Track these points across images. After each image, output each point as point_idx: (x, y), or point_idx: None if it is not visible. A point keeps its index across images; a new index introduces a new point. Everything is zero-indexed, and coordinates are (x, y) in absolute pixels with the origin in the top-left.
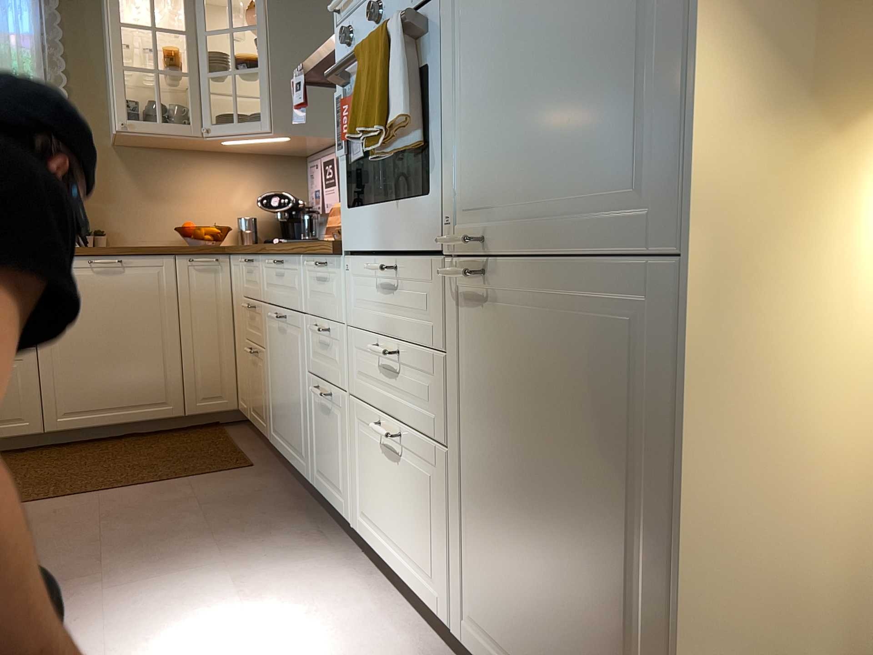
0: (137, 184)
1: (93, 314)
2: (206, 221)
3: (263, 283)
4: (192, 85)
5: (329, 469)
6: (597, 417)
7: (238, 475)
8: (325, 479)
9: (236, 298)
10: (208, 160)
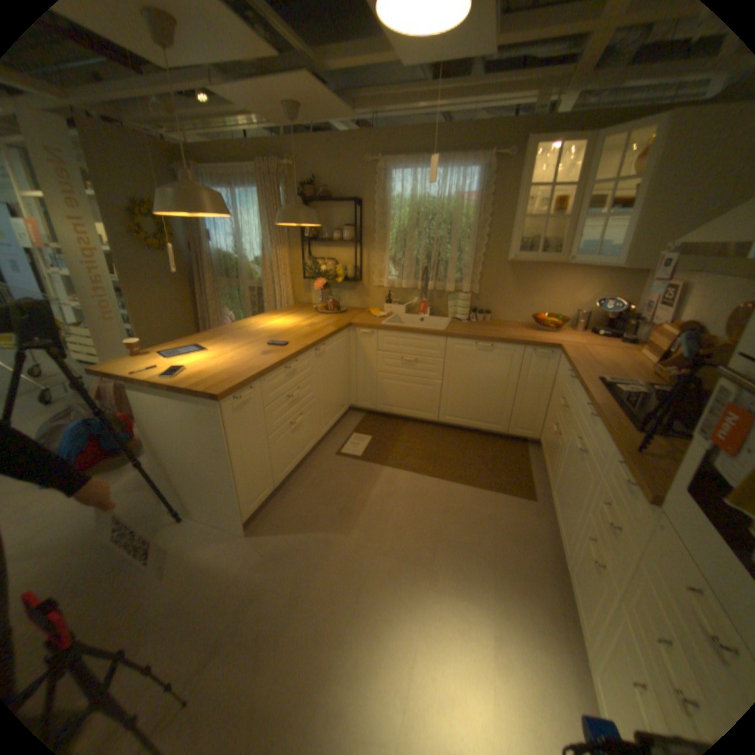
0: (516, 284)
1: (471, 372)
2: (554, 310)
3: (579, 405)
4: (571, 221)
5: (585, 597)
6: None
7: (526, 506)
8: (580, 593)
9: (558, 382)
10: (568, 268)
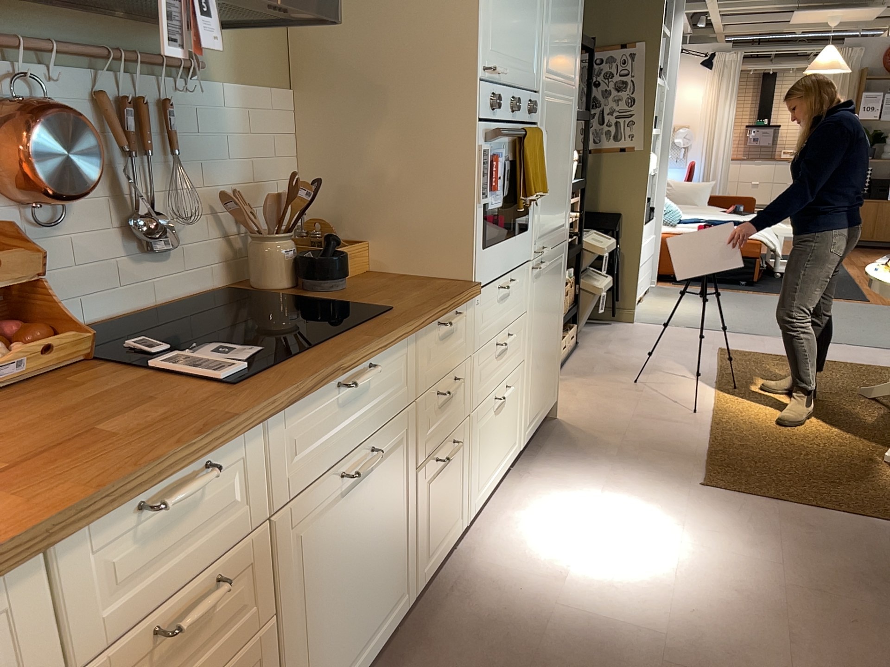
0: None
1: None
2: None
3: (281, 468)
4: None
5: (445, 520)
6: (555, 294)
7: None
8: (437, 543)
9: None
10: None
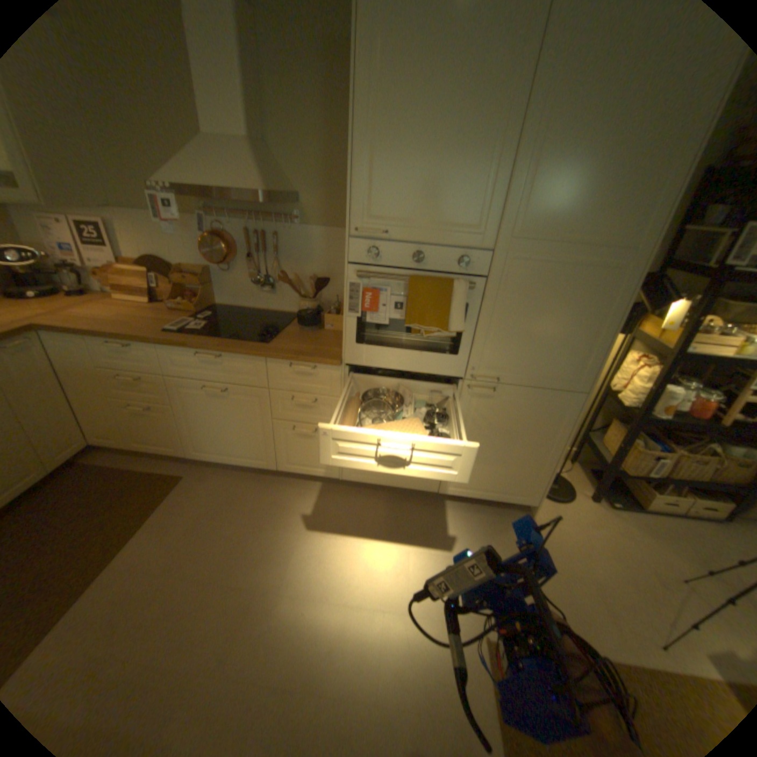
0: None
1: None
2: None
3: (165, 365)
4: None
5: (307, 460)
6: (537, 426)
7: (184, 488)
8: (299, 465)
9: (71, 369)
10: None
